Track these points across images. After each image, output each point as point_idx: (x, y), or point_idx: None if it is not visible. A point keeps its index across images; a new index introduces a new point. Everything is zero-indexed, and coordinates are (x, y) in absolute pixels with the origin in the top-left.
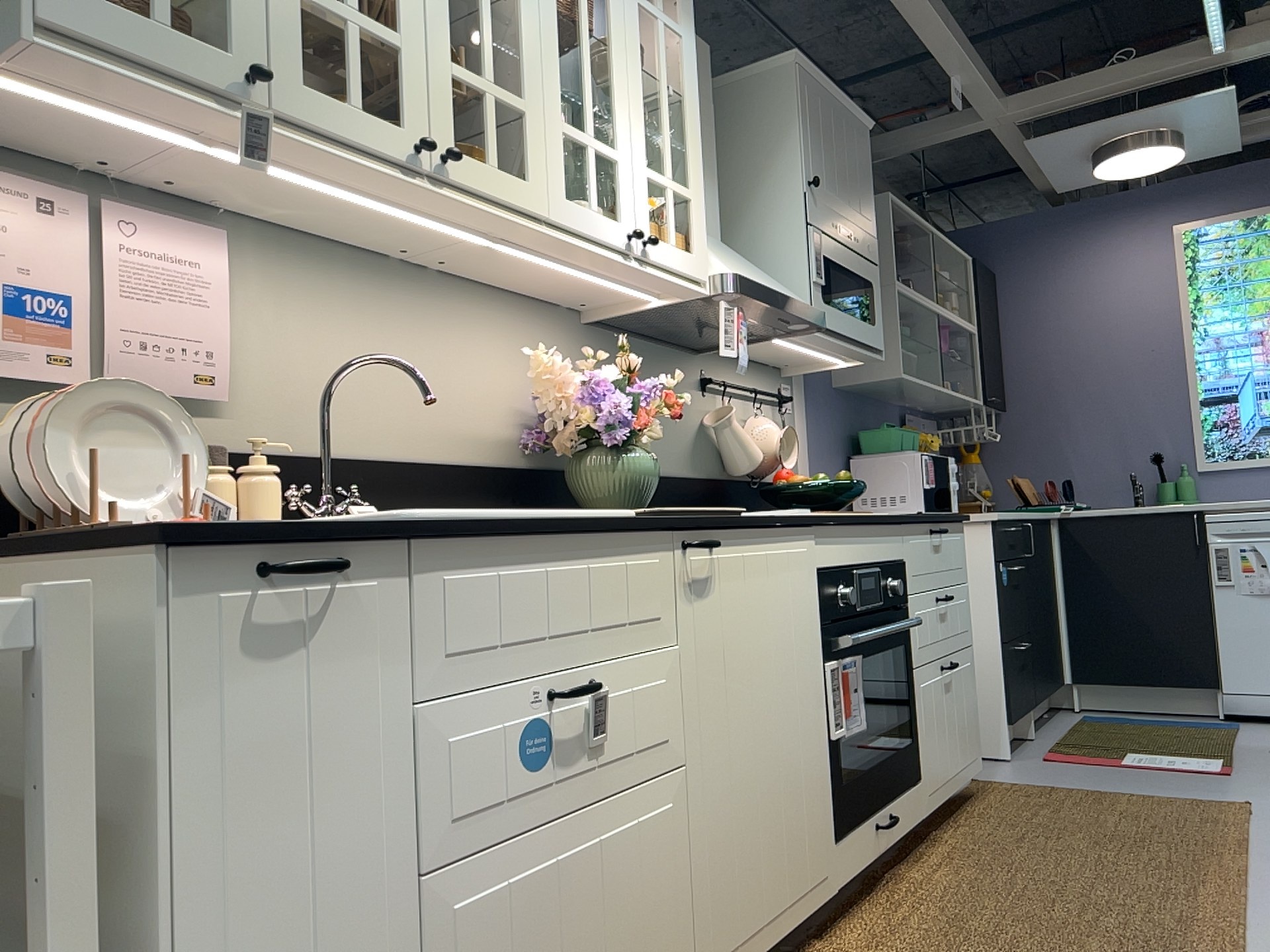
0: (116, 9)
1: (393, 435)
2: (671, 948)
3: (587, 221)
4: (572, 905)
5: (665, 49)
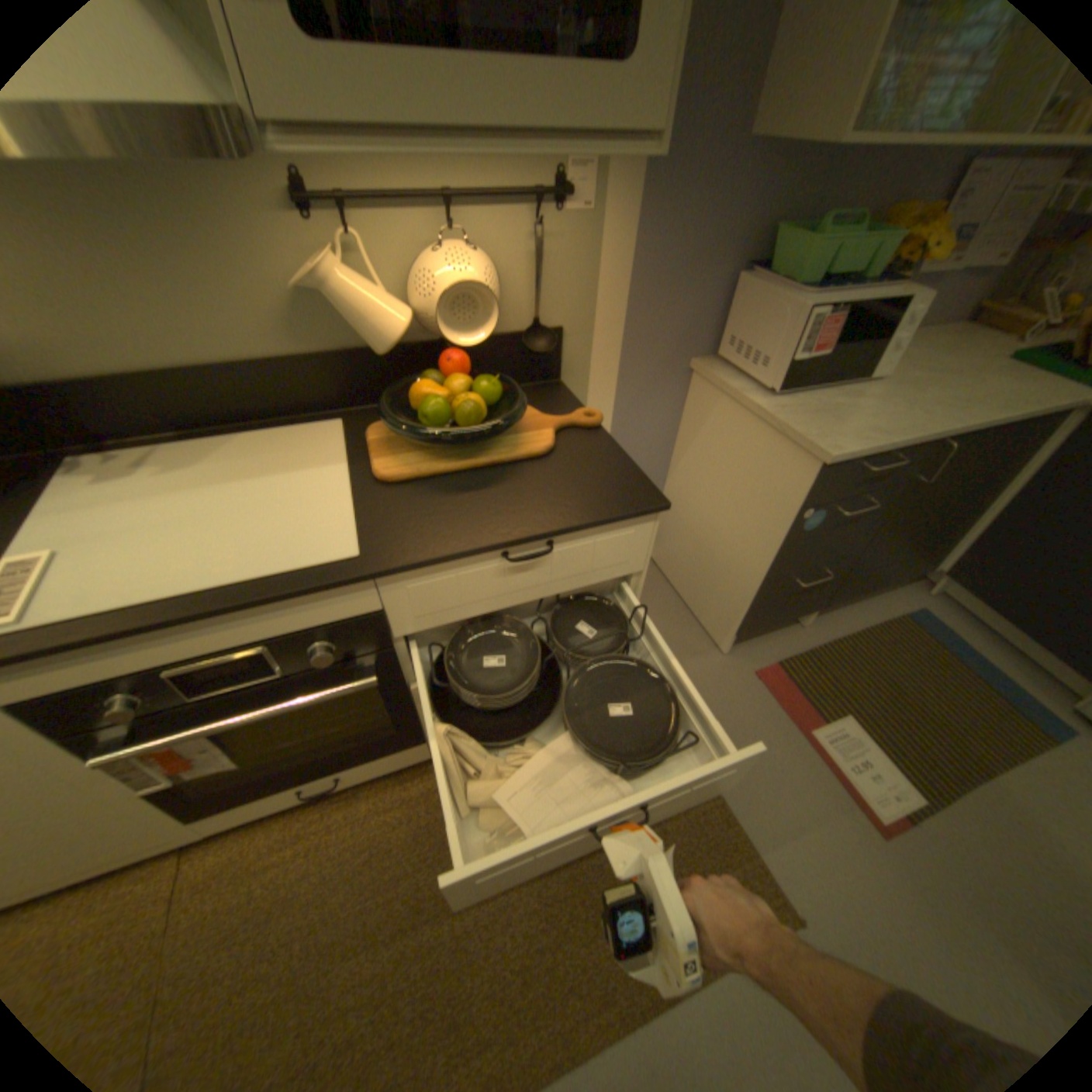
0: None
1: None
2: None
3: None
4: None
5: None
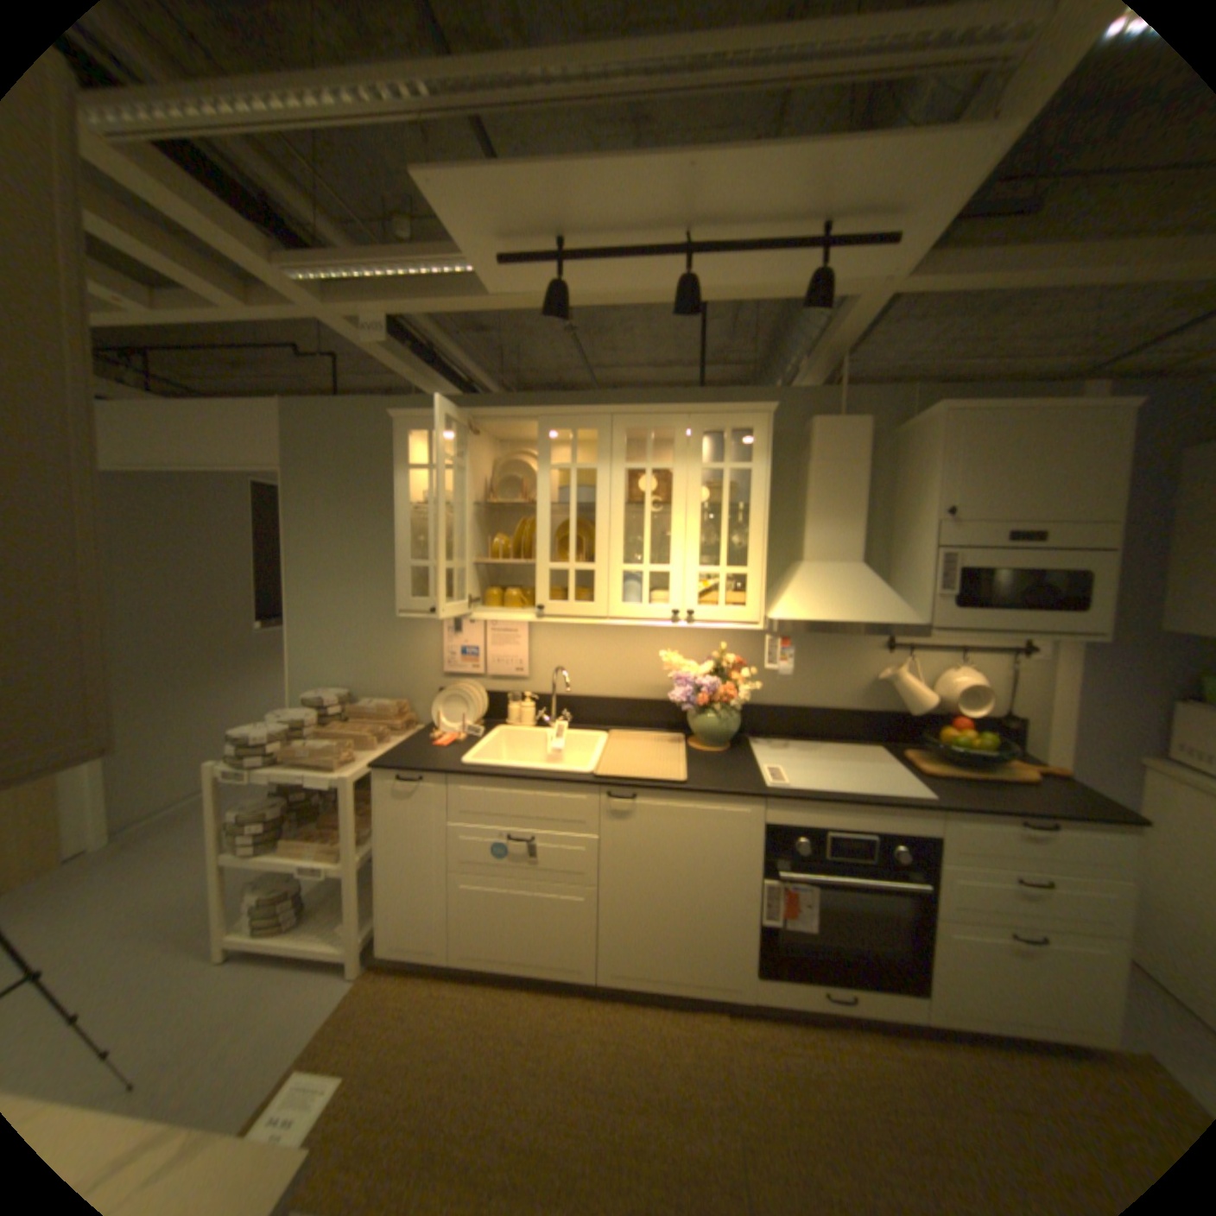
0: (420, 599)
1: (605, 686)
2: (578, 953)
3: (637, 612)
4: (515, 910)
5: (728, 485)
